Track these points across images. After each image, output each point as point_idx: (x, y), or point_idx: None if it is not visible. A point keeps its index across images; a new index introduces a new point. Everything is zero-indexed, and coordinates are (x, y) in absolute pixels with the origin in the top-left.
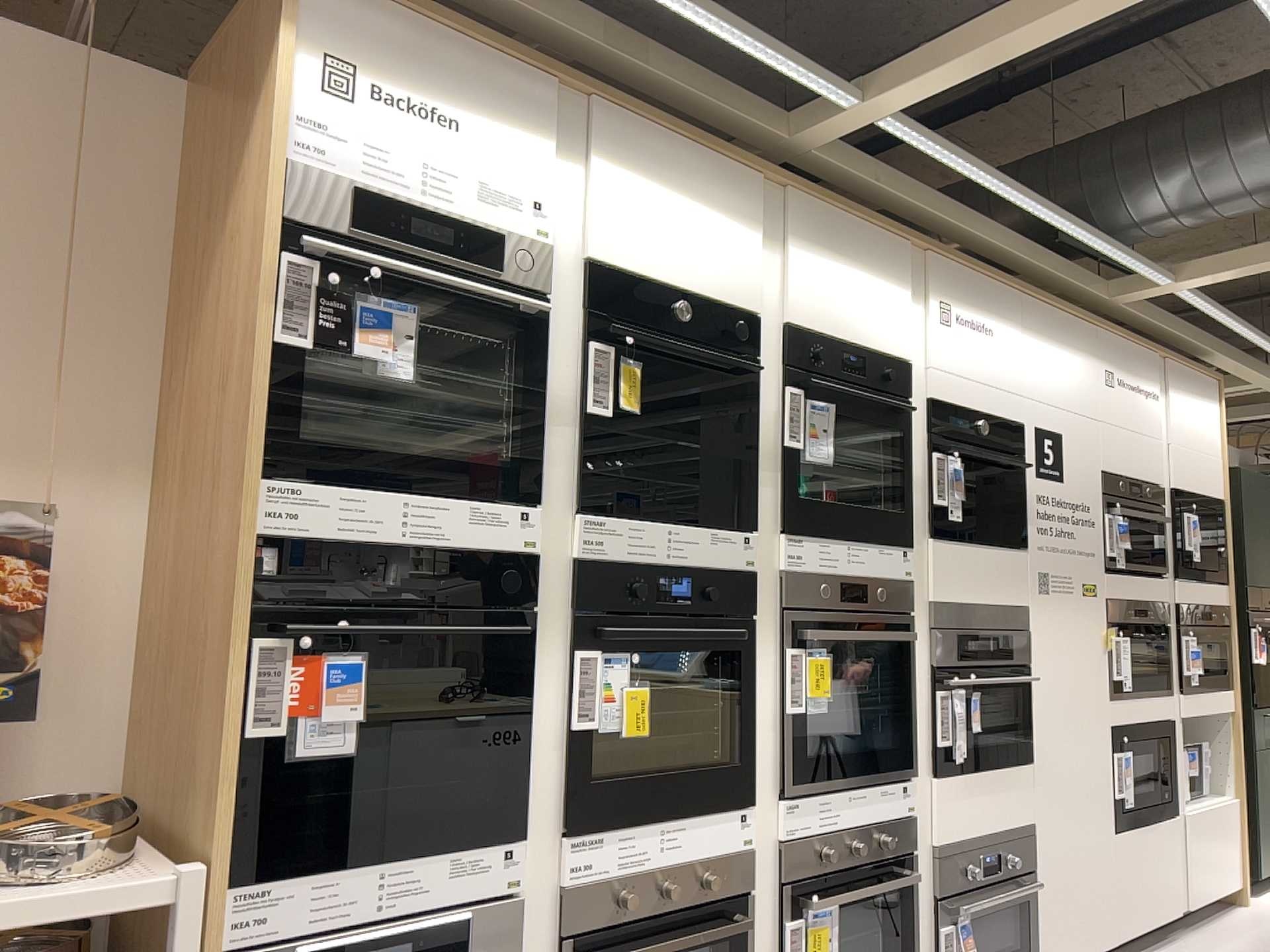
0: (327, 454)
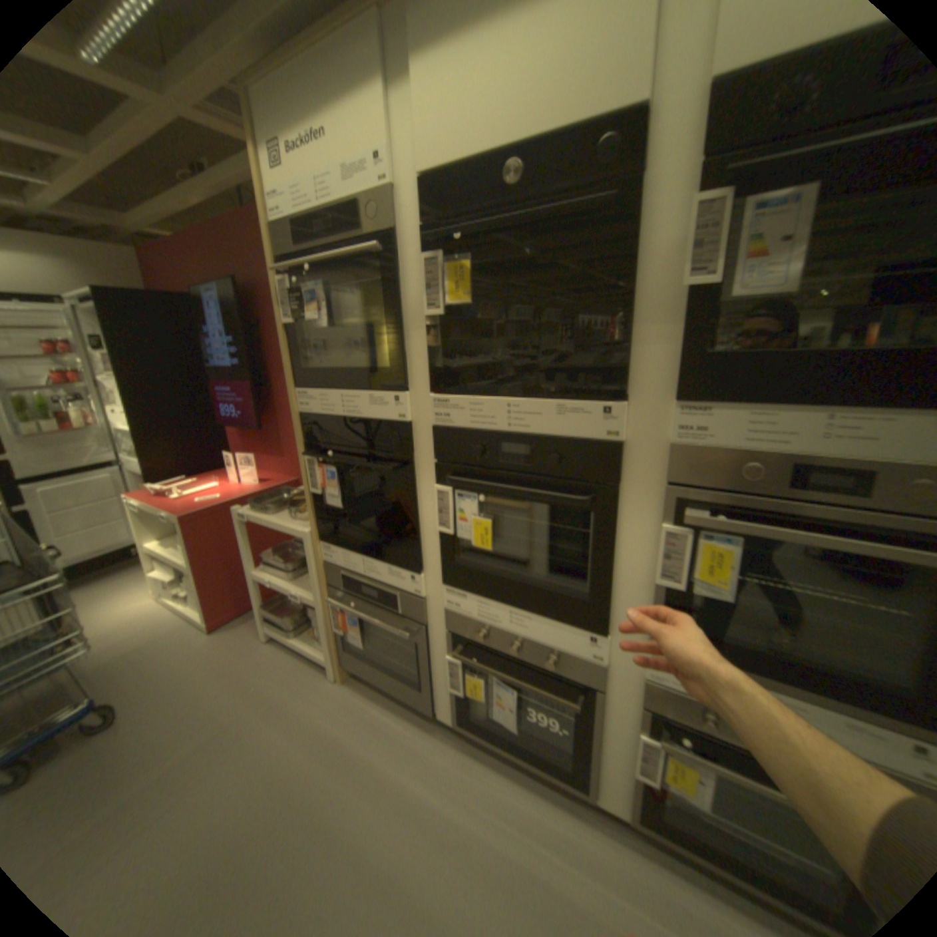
0: (306, 375)
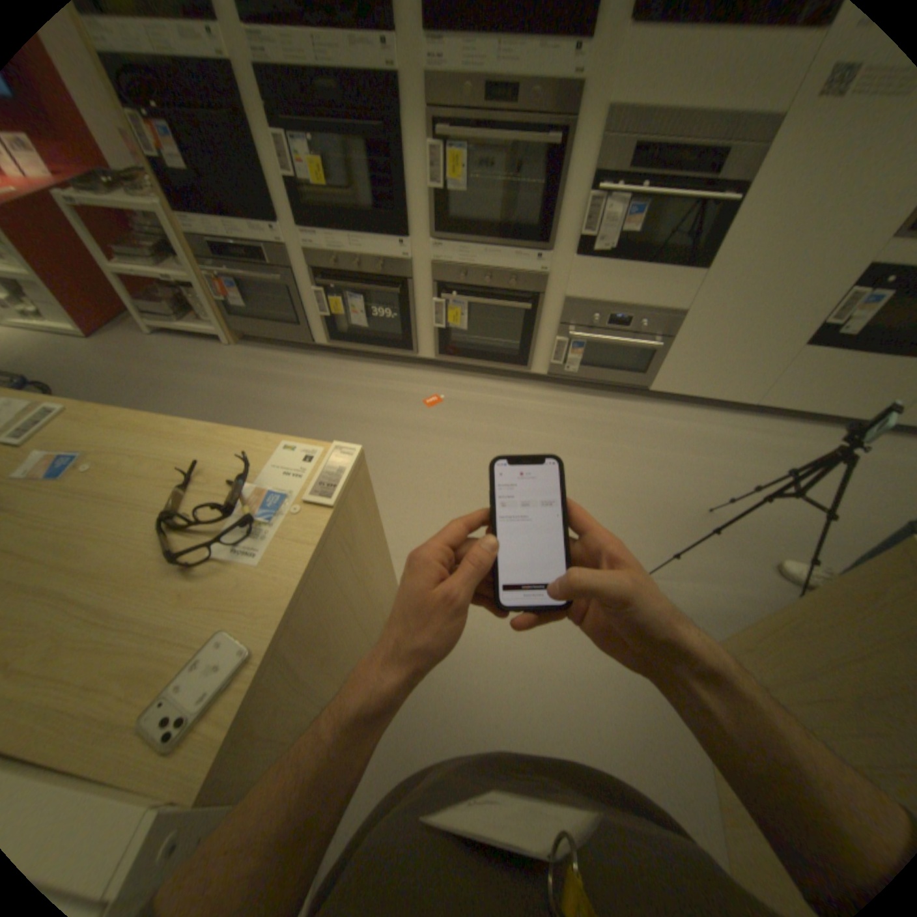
0: None
